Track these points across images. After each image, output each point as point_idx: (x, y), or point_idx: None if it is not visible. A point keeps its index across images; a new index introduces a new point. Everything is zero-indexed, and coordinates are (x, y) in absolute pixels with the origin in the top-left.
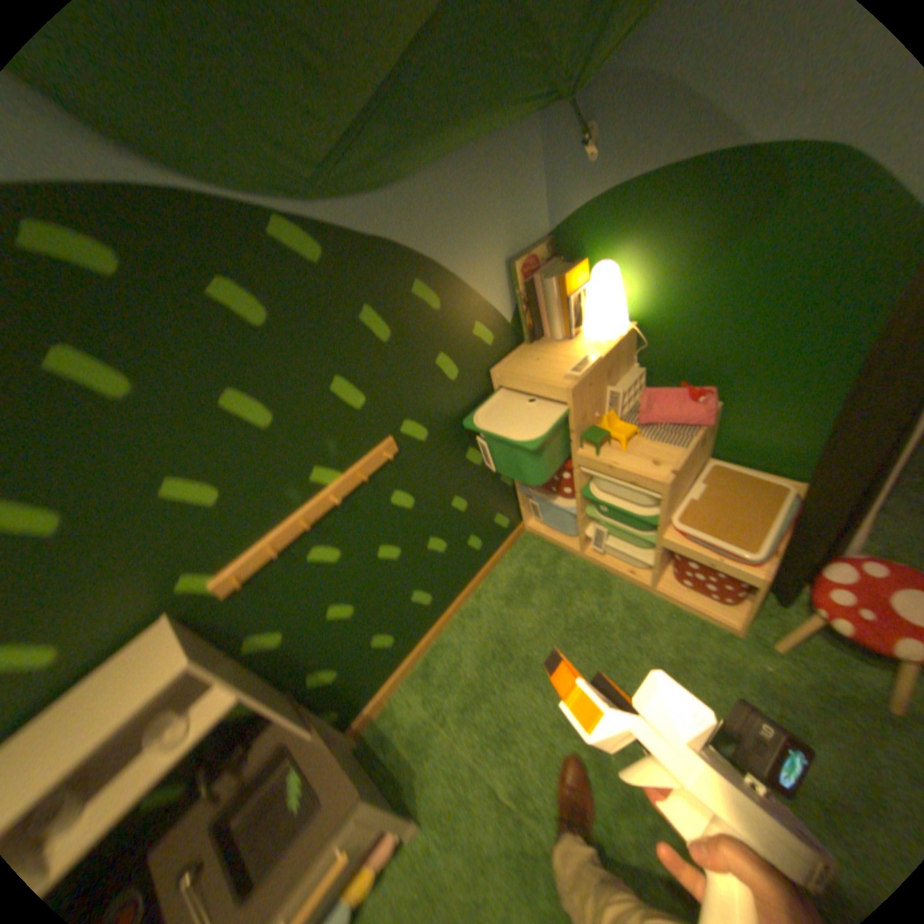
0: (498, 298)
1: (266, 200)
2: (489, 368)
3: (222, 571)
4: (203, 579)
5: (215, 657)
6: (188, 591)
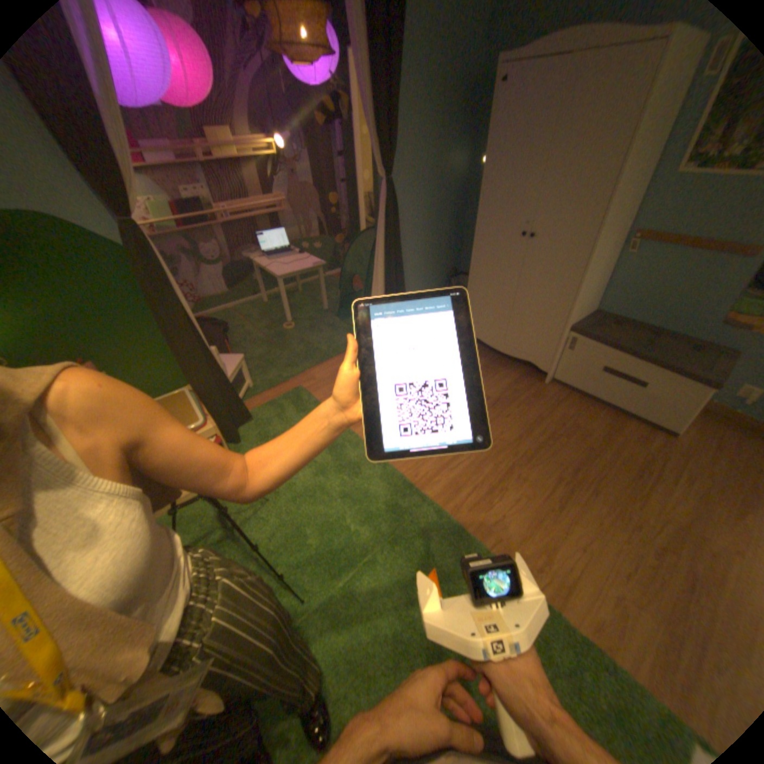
0: None
1: None
2: None
3: None
4: None
5: None
6: None
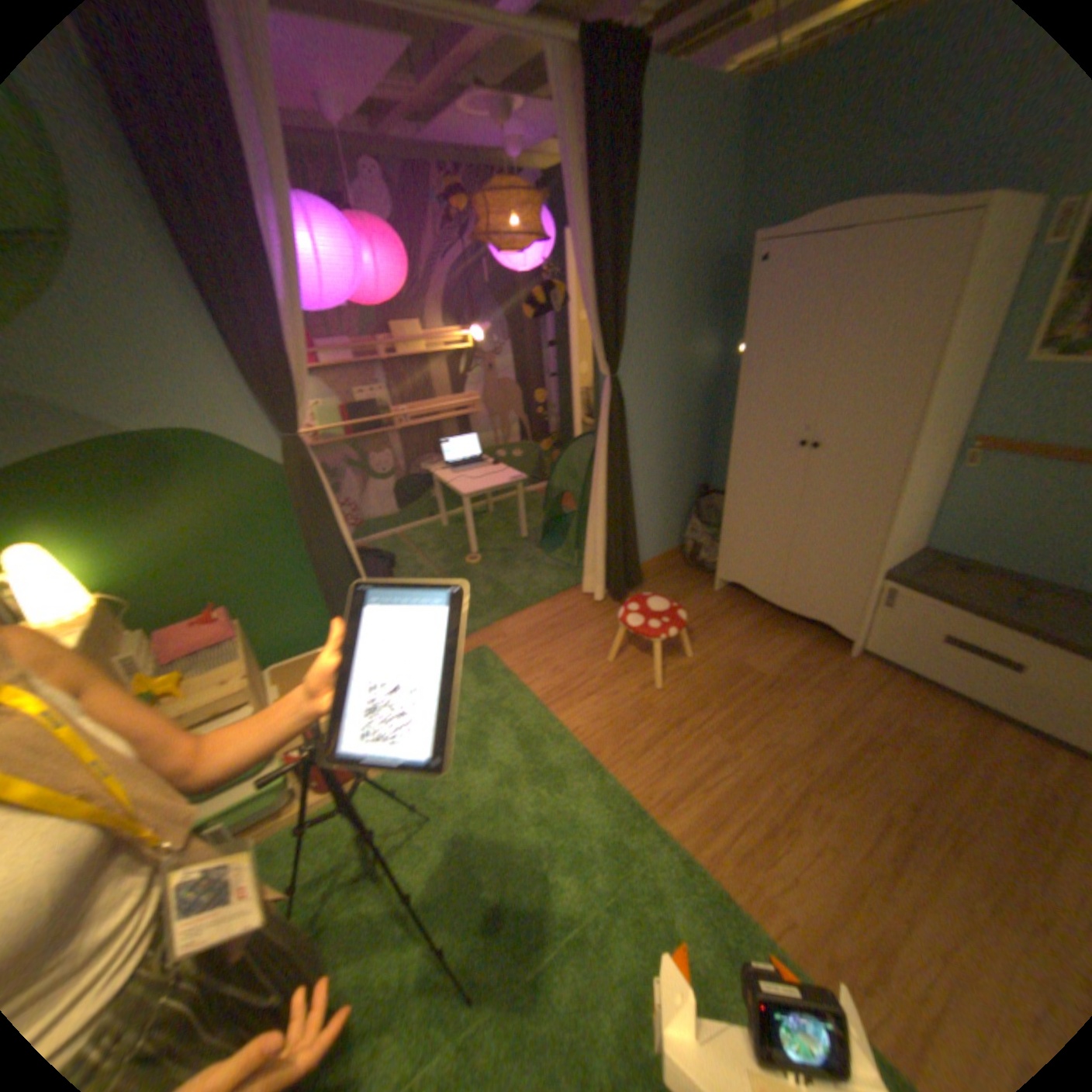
0: None
1: None
2: None
3: None
4: None
5: None
6: None
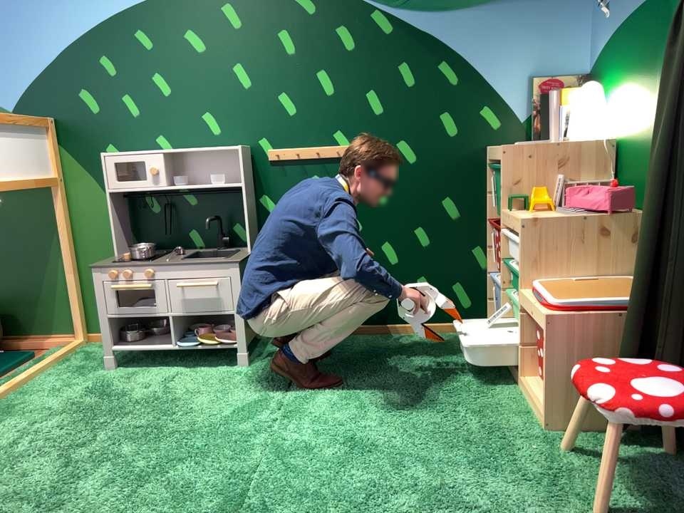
0: (512, 99)
1: (375, 4)
2: (487, 146)
3: (275, 148)
4: (268, 146)
5: (248, 179)
6: (260, 147)
